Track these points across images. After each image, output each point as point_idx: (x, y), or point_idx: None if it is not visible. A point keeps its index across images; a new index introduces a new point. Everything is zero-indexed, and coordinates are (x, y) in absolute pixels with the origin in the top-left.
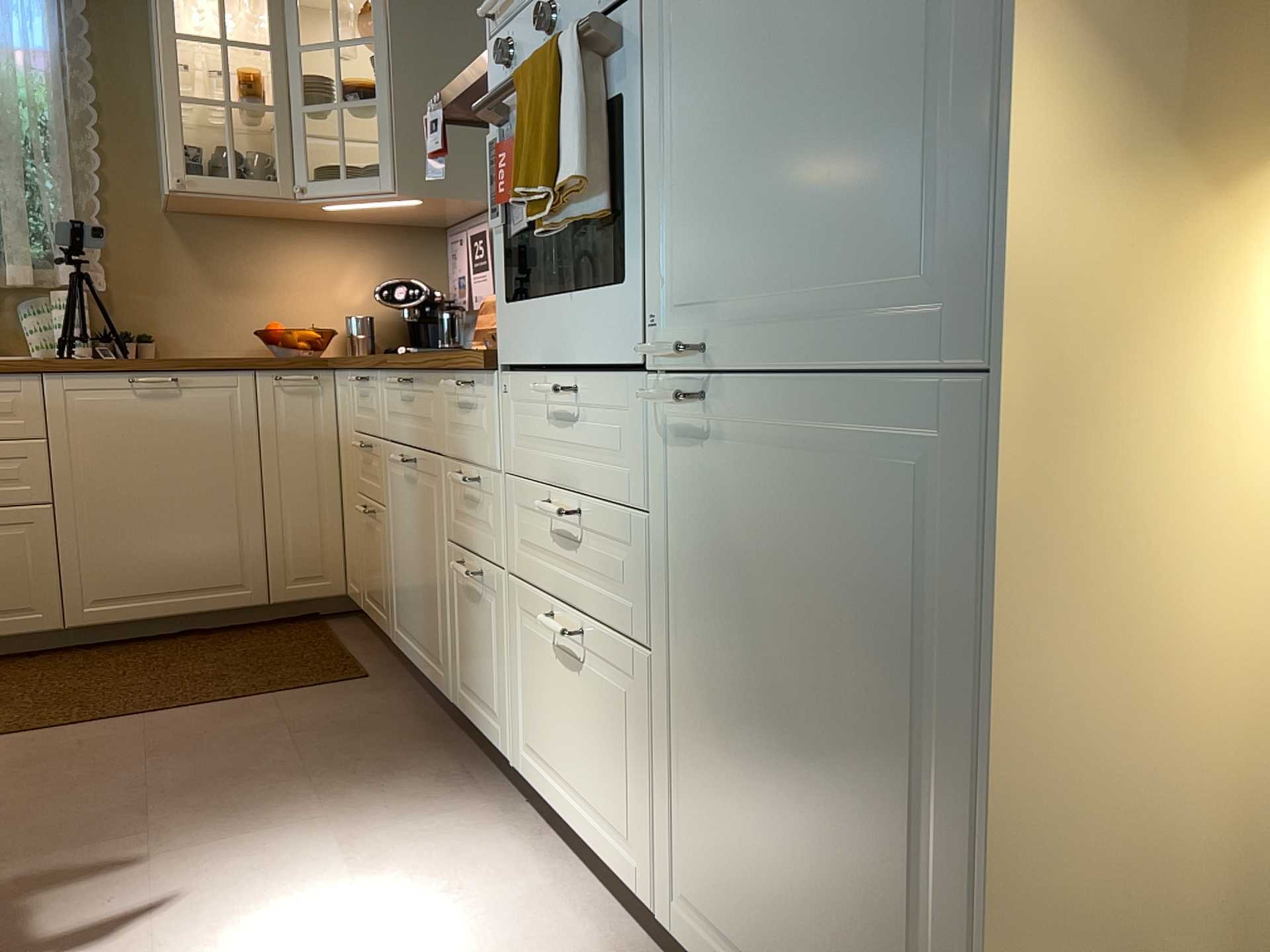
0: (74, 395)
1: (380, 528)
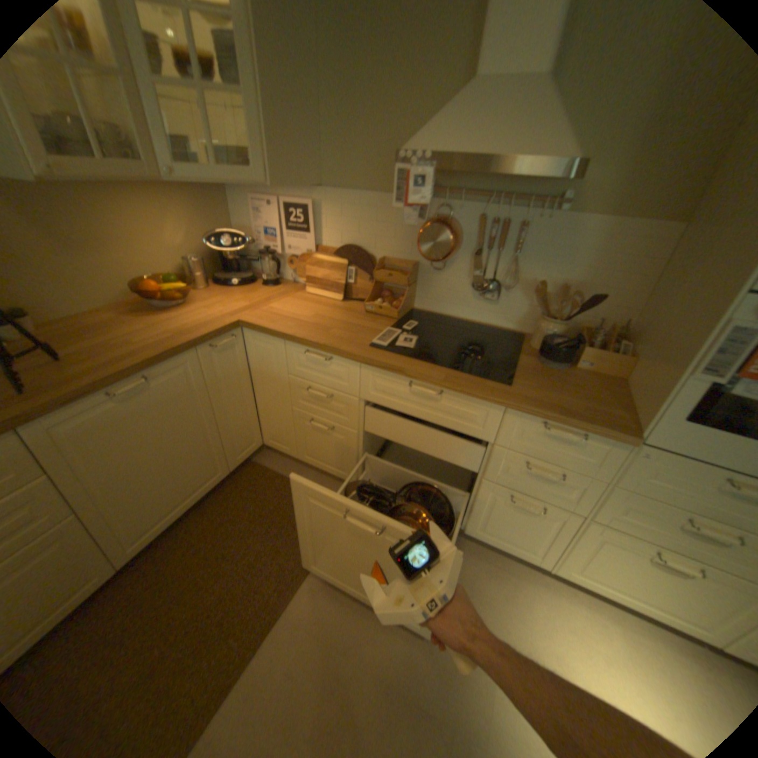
0: (59, 429)
1: (343, 436)
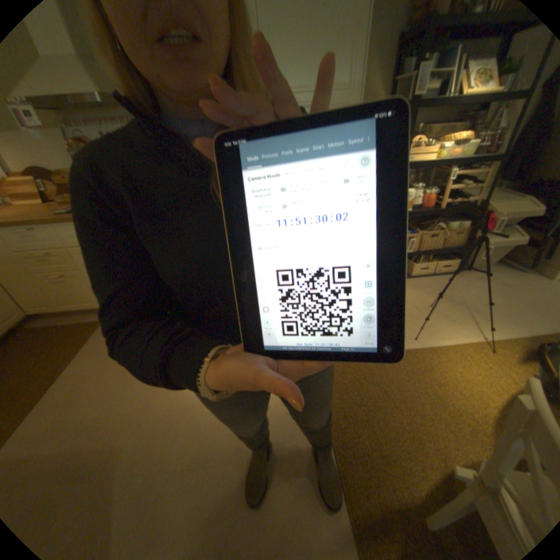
0: None
1: (71, 279)
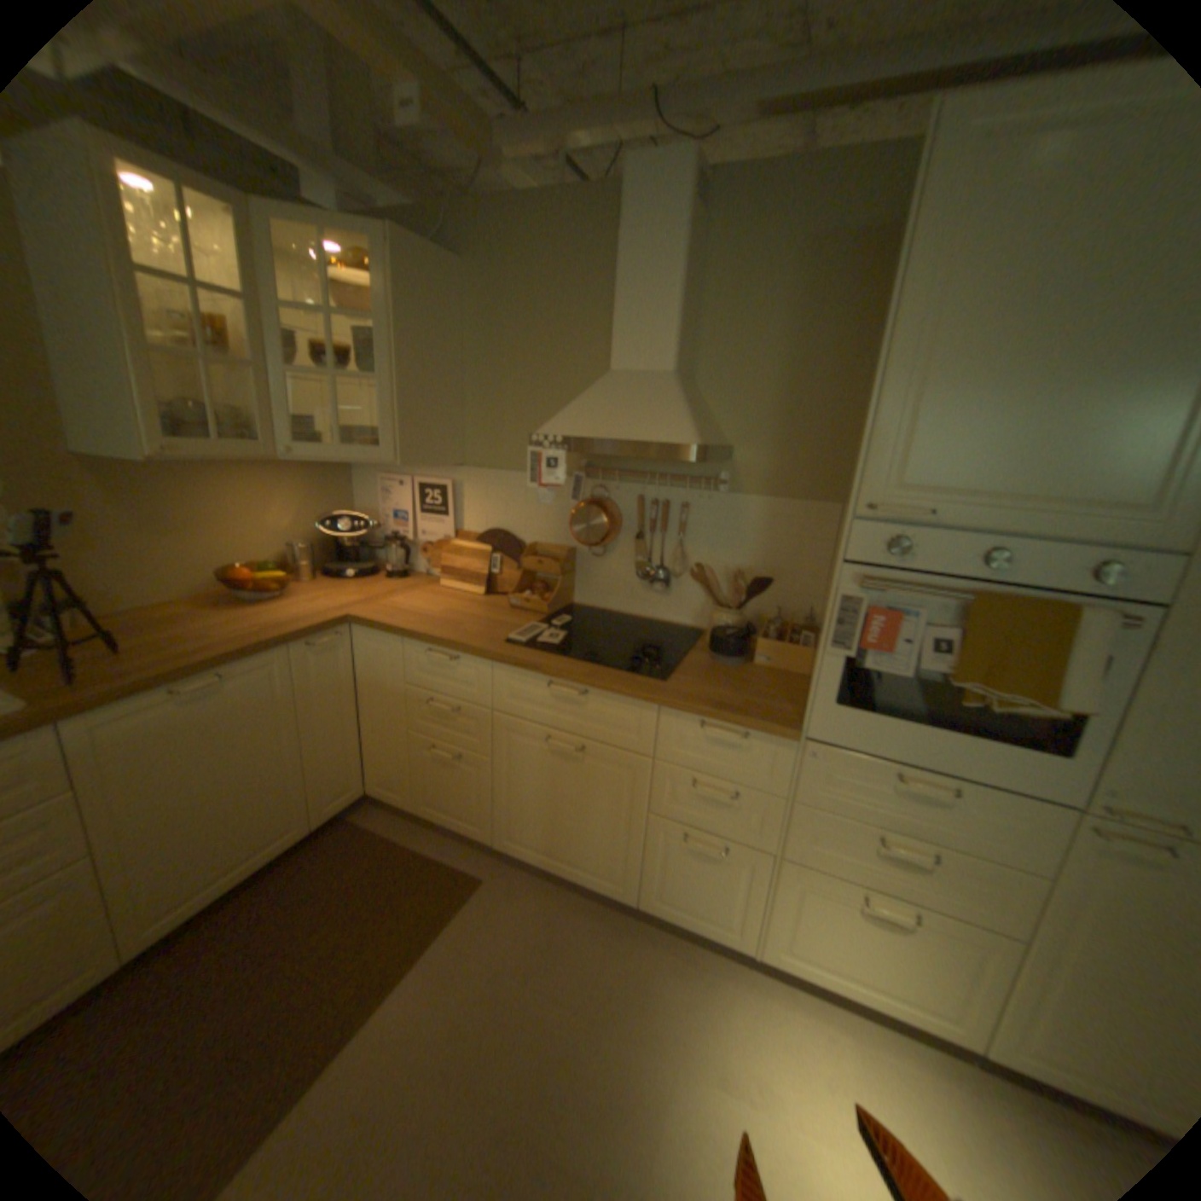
0: (103, 731)
1: (472, 769)
